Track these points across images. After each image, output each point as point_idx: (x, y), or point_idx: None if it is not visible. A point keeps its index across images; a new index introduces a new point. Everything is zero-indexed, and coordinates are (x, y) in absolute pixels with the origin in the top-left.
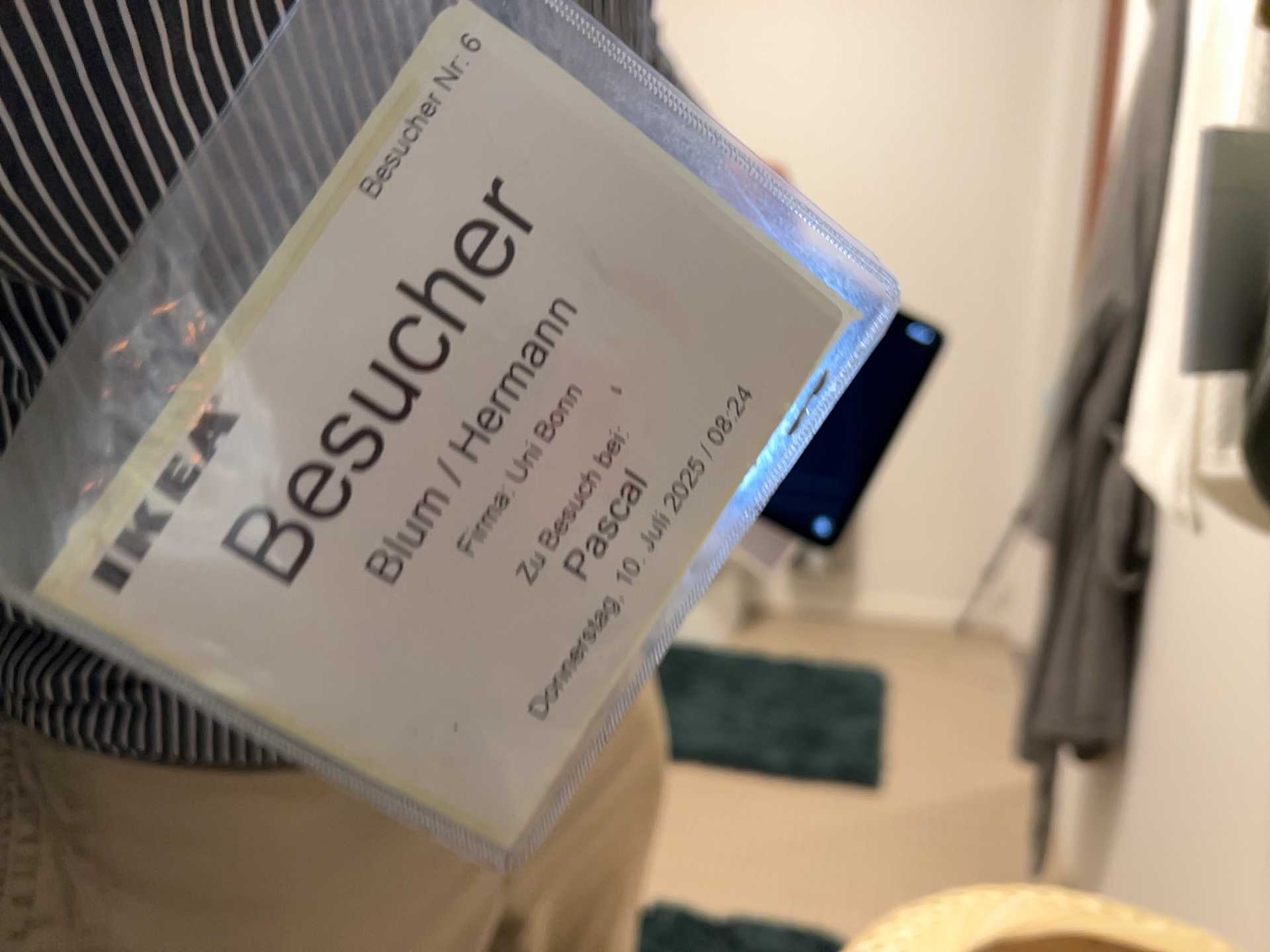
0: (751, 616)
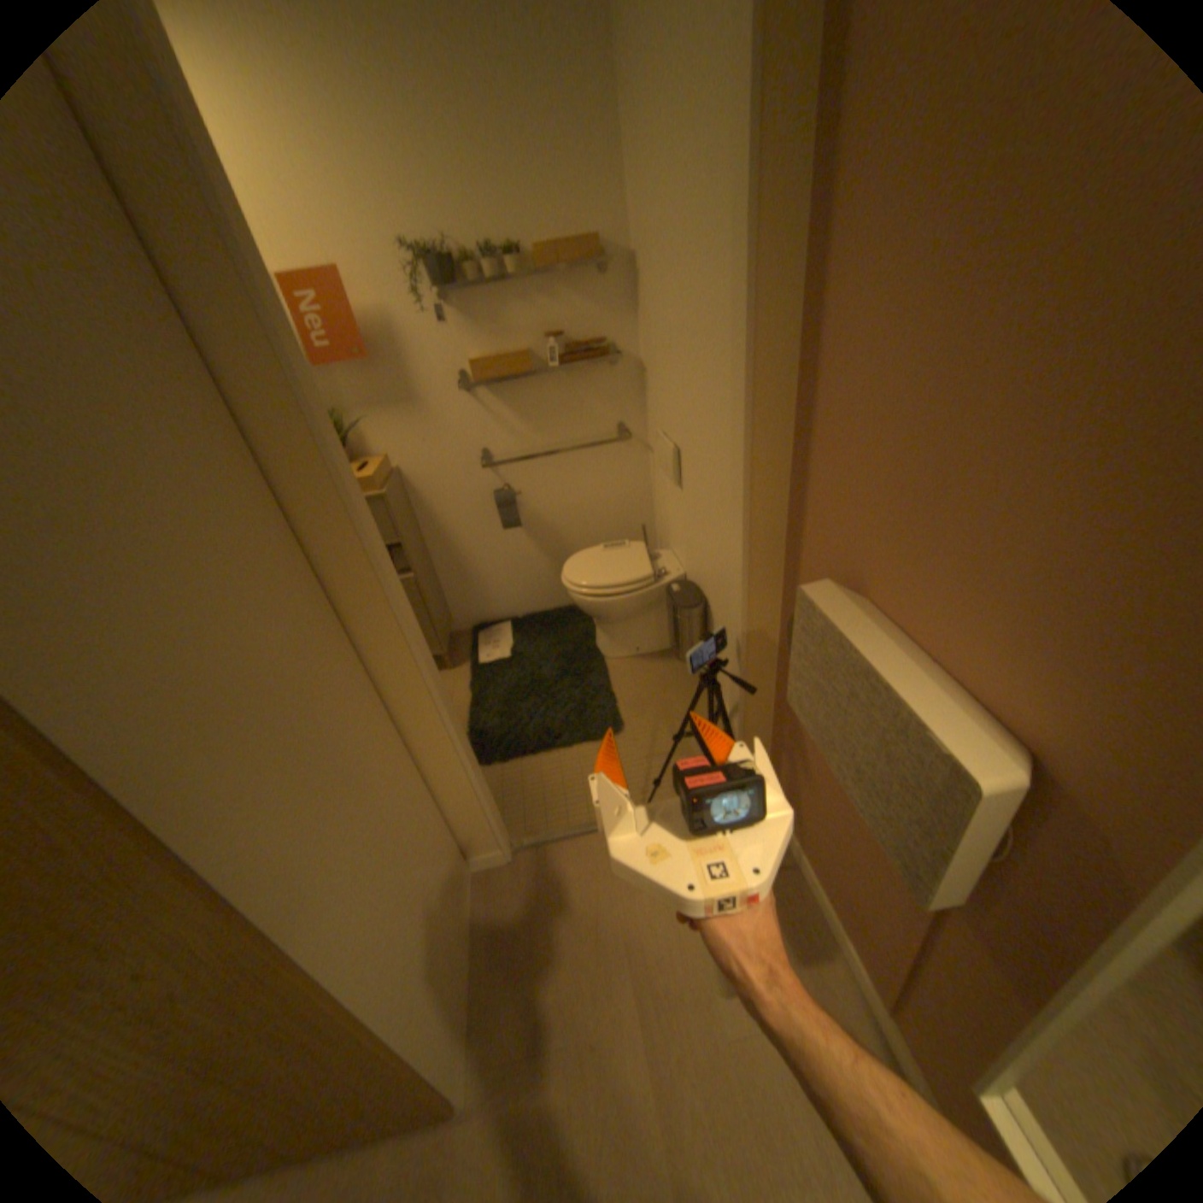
0: (673, 651)
